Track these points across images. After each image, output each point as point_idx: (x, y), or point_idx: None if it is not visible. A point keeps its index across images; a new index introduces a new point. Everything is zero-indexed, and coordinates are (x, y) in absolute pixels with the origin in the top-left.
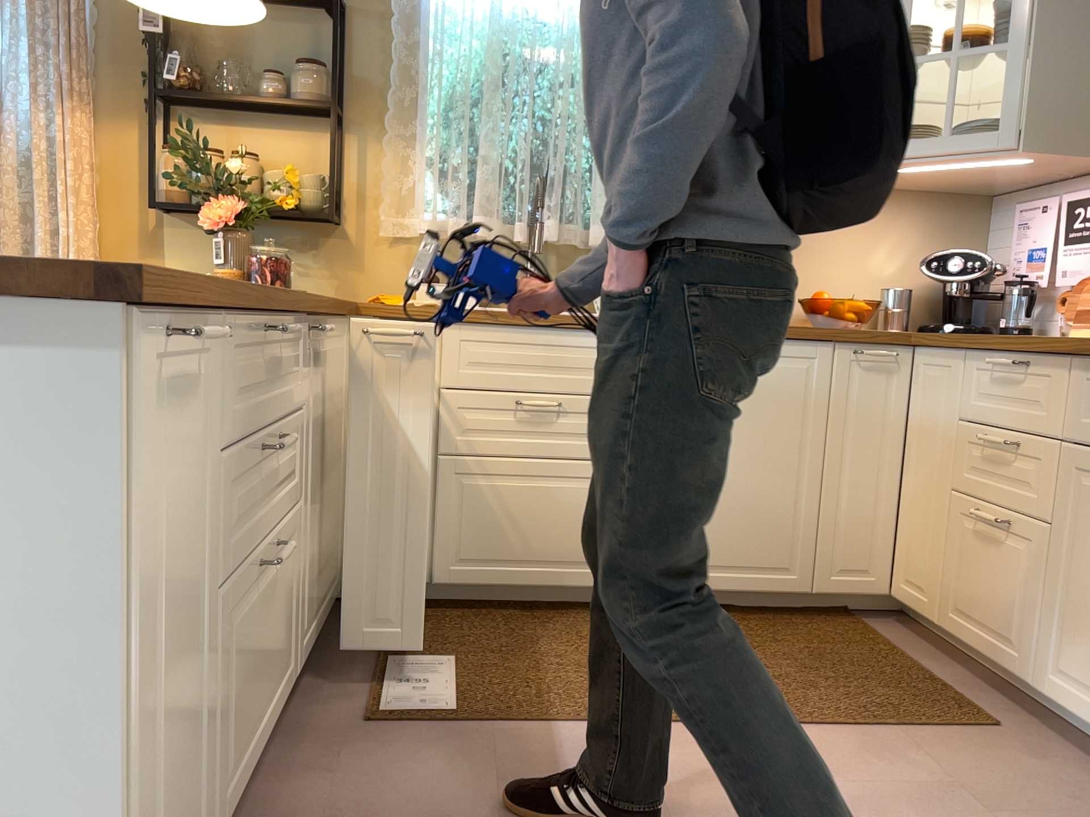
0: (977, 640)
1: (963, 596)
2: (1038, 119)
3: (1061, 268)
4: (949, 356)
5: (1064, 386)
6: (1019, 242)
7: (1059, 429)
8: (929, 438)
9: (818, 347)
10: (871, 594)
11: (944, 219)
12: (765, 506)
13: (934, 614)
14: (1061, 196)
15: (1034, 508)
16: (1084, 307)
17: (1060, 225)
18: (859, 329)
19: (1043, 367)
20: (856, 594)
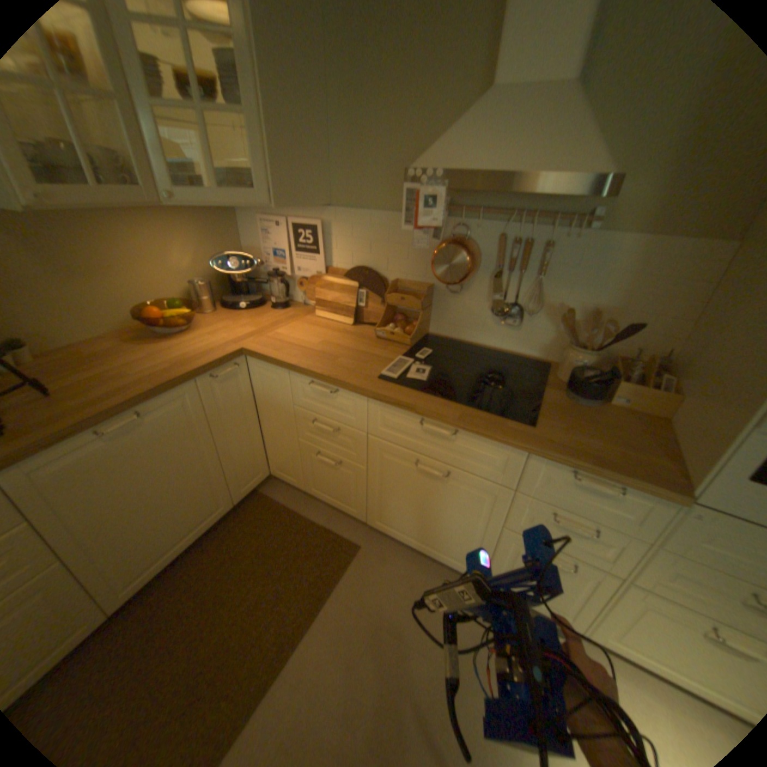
0: (330, 502)
1: (317, 484)
2: (278, 183)
3: (295, 265)
4: (274, 368)
5: (363, 407)
6: (263, 242)
7: (363, 427)
8: (272, 408)
9: (183, 388)
10: (261, 482)
11: (208, 220)
12: (188, 495)
13: (300, 487)
14: (285, 219)
15: (353, 458)
16: (318, 297)
17: (285, 234)
18: (205, 358)
19: (347, 394)
20: (254, 488)
